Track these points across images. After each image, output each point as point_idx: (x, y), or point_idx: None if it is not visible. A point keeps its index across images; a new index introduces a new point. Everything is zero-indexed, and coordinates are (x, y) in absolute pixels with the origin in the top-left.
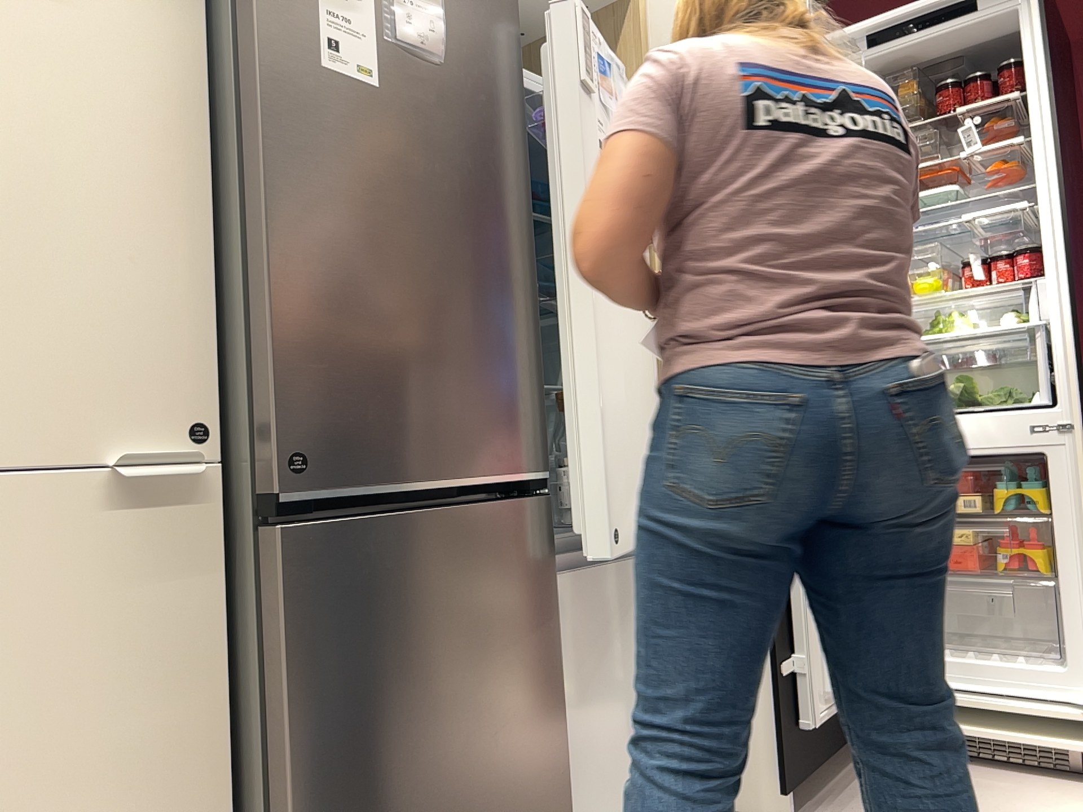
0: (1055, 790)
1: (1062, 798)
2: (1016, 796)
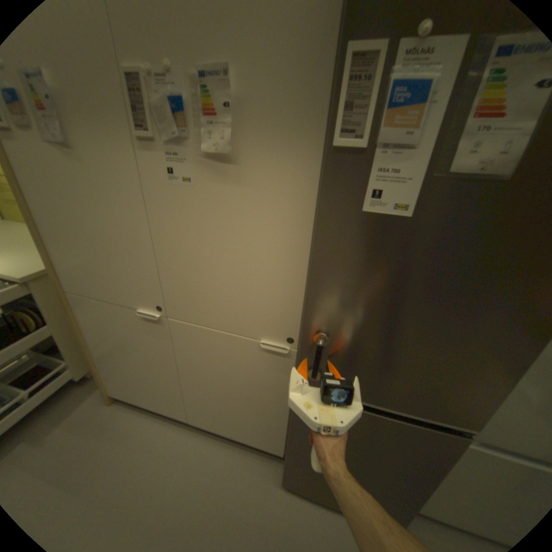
0: None
1: None
2: None
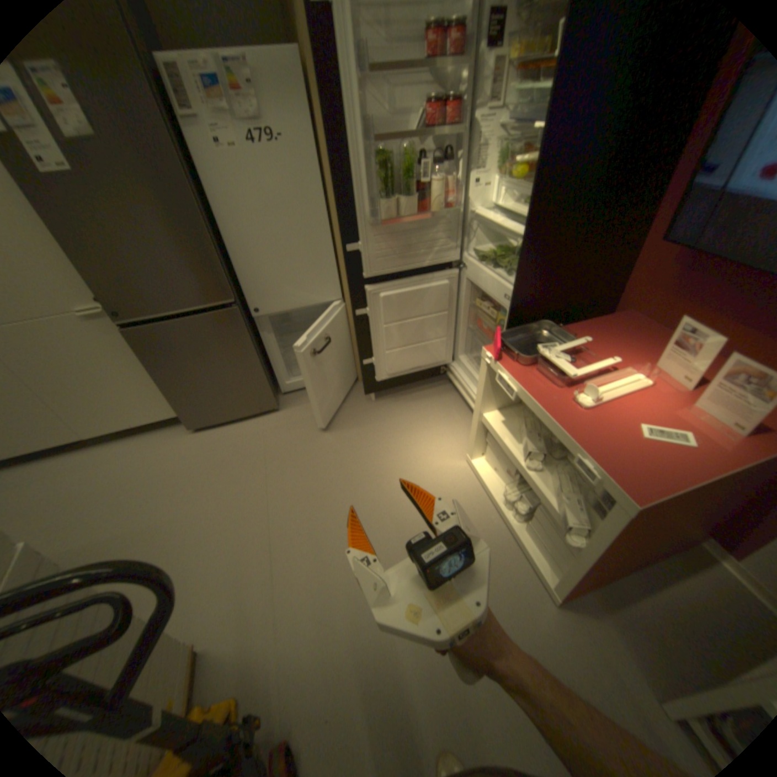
0: (468, 427)
1: (463, 432)
2: (450, 423)
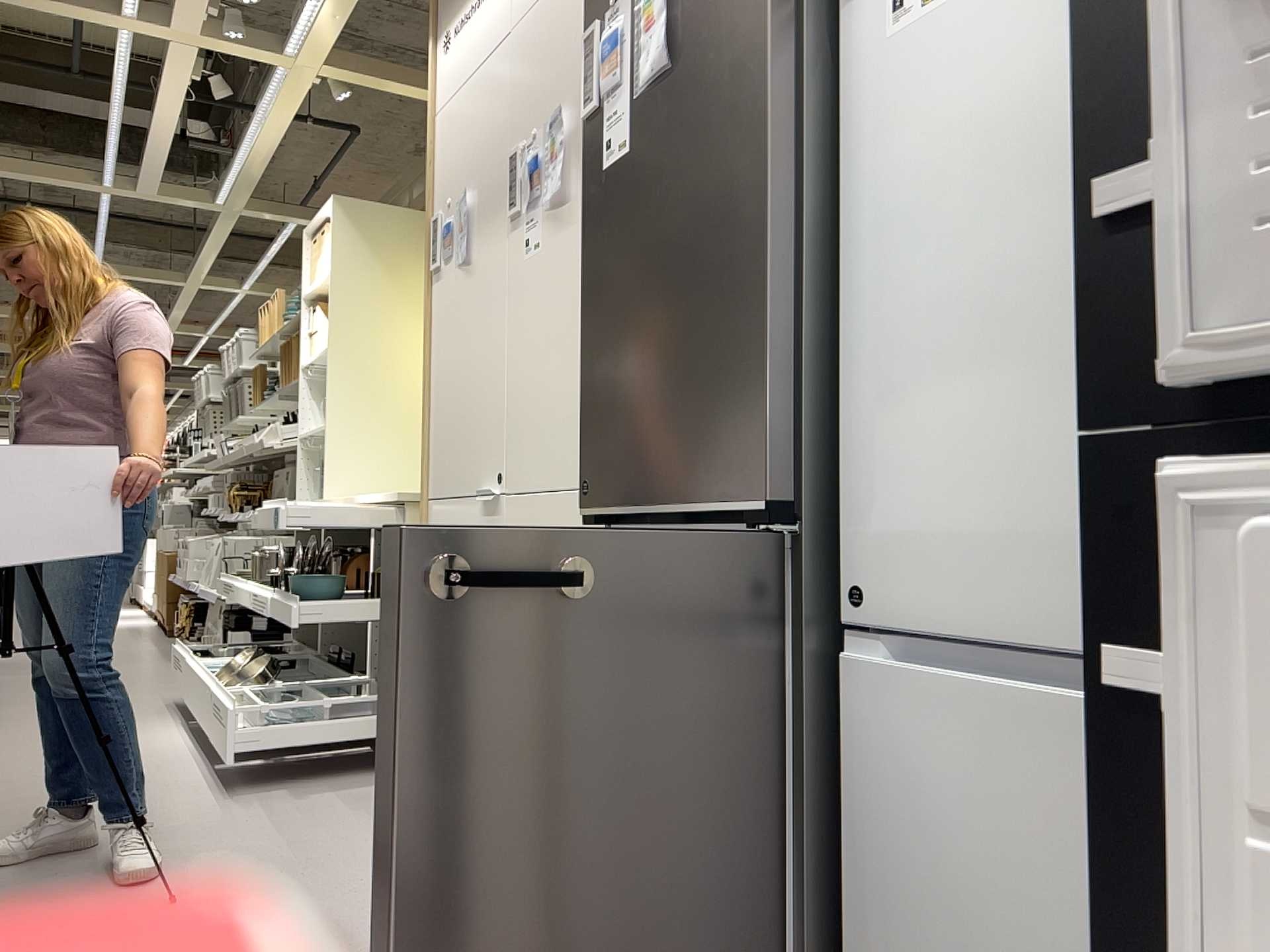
0: None
1: None
2: None
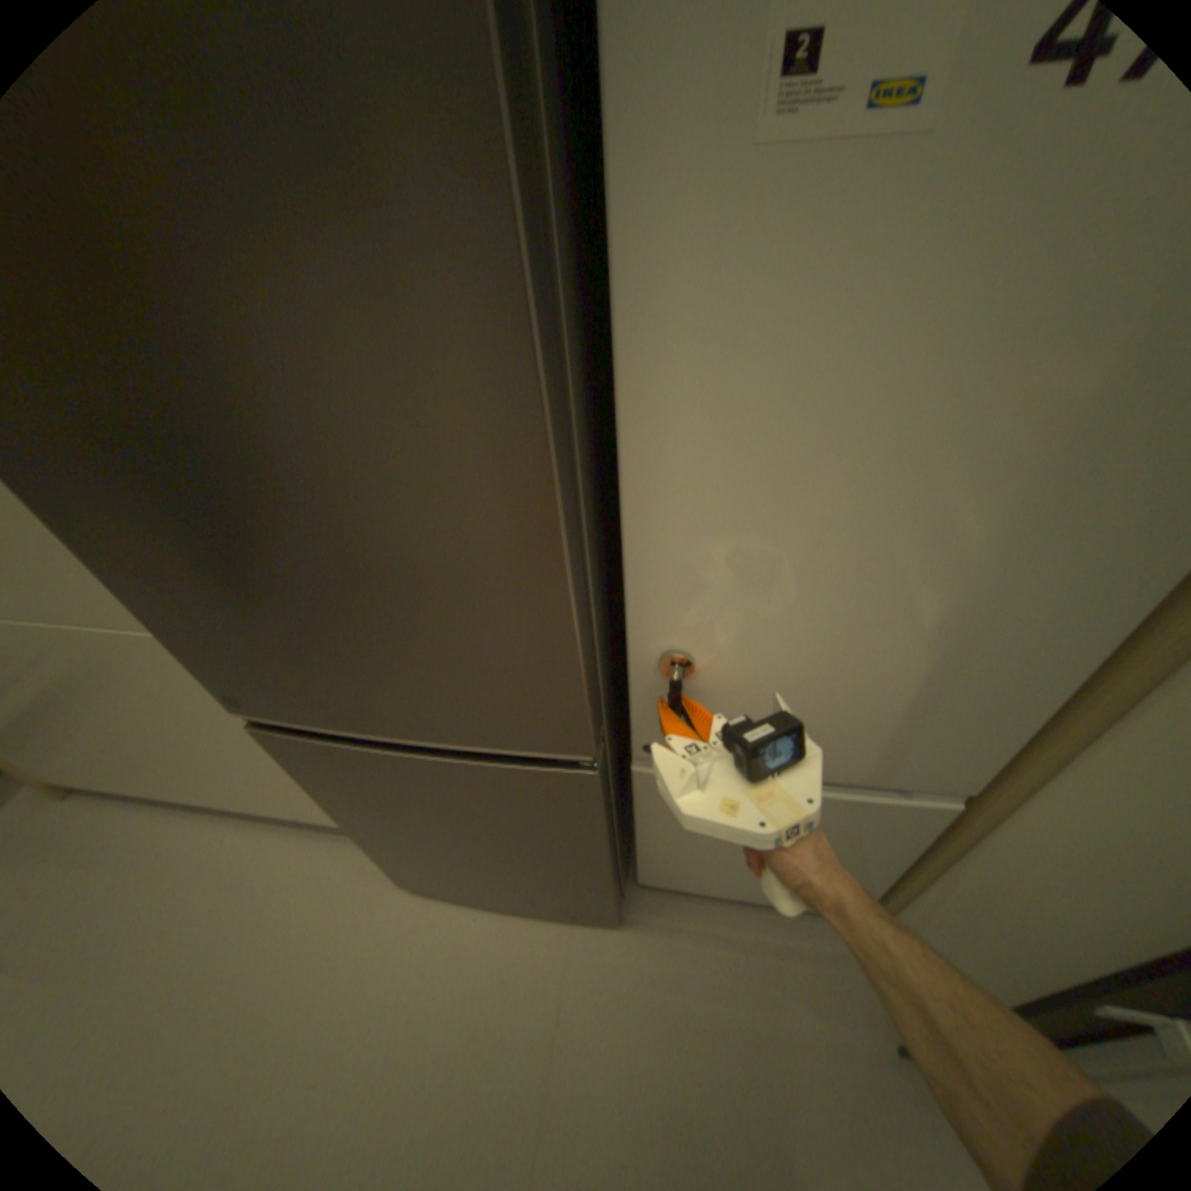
0: None
1: None
2: None
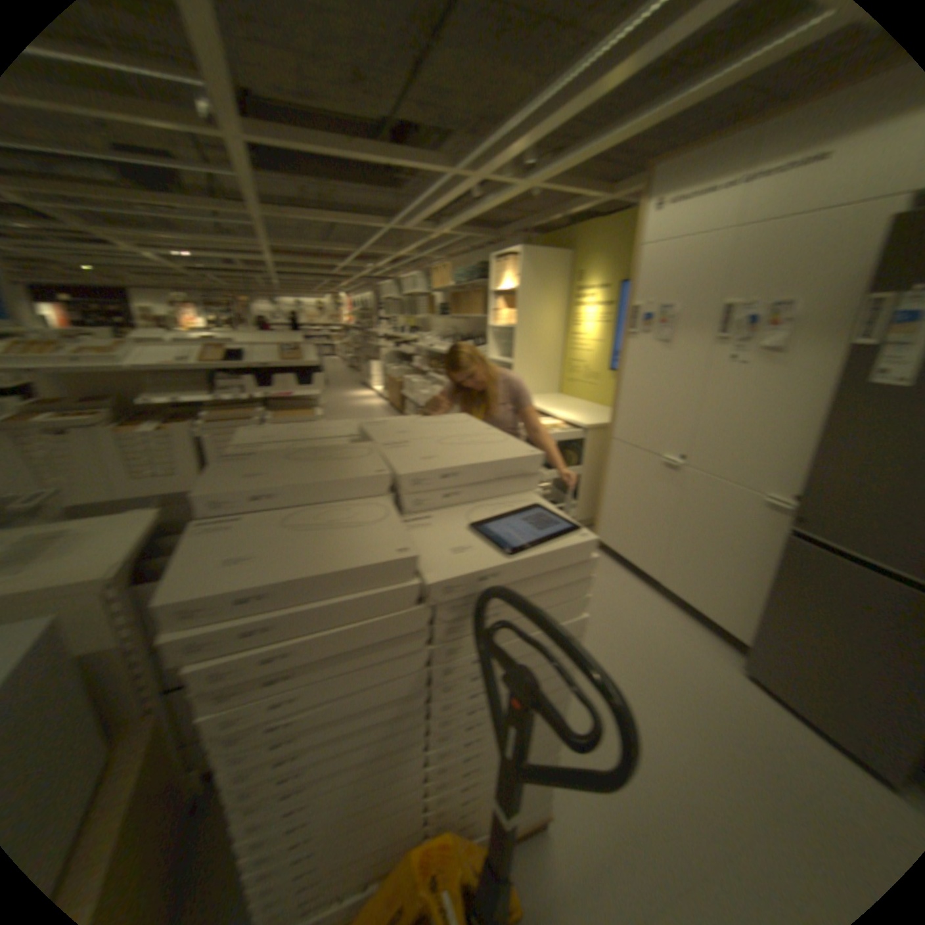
0: None
1: None
2: None
